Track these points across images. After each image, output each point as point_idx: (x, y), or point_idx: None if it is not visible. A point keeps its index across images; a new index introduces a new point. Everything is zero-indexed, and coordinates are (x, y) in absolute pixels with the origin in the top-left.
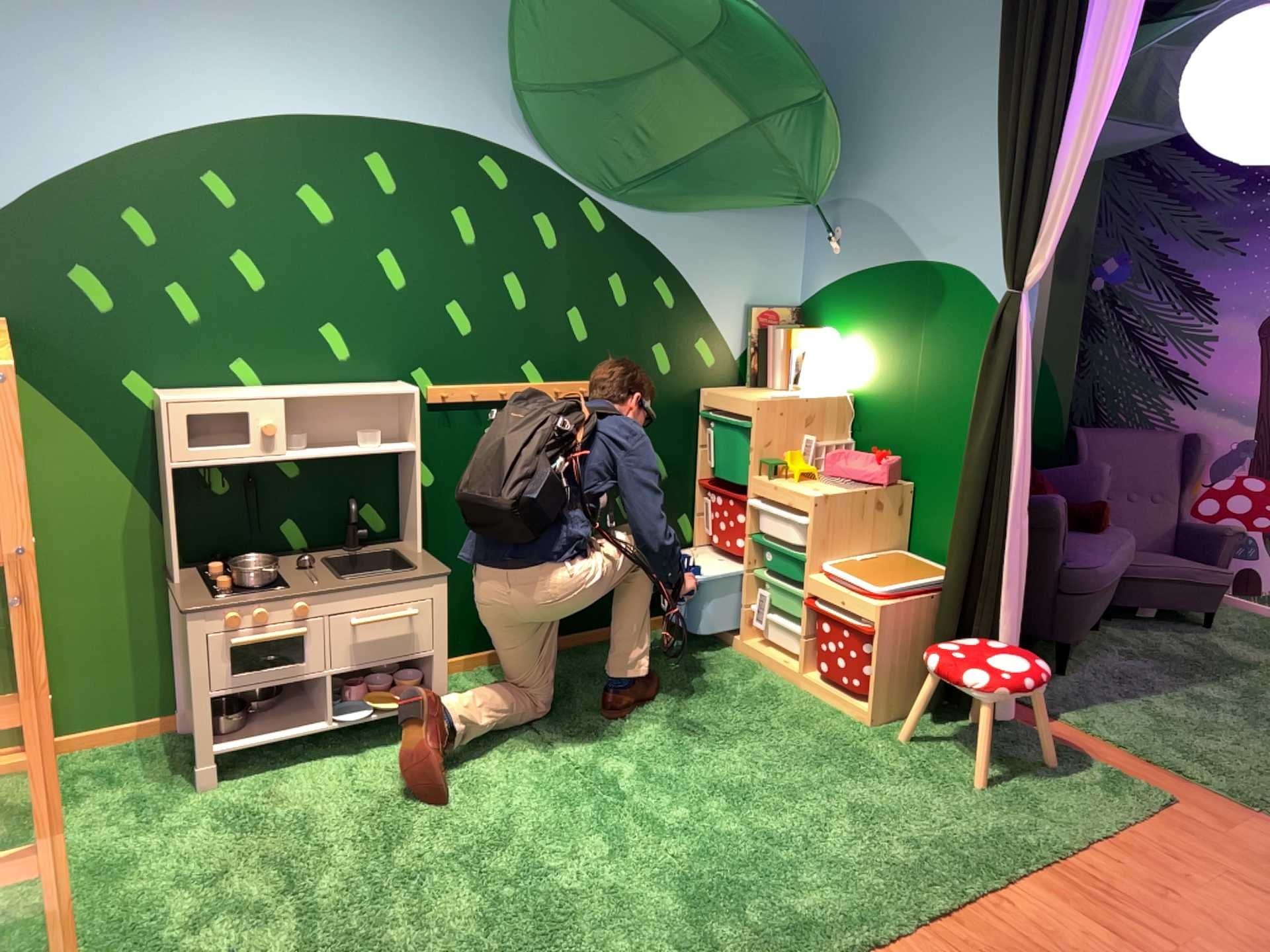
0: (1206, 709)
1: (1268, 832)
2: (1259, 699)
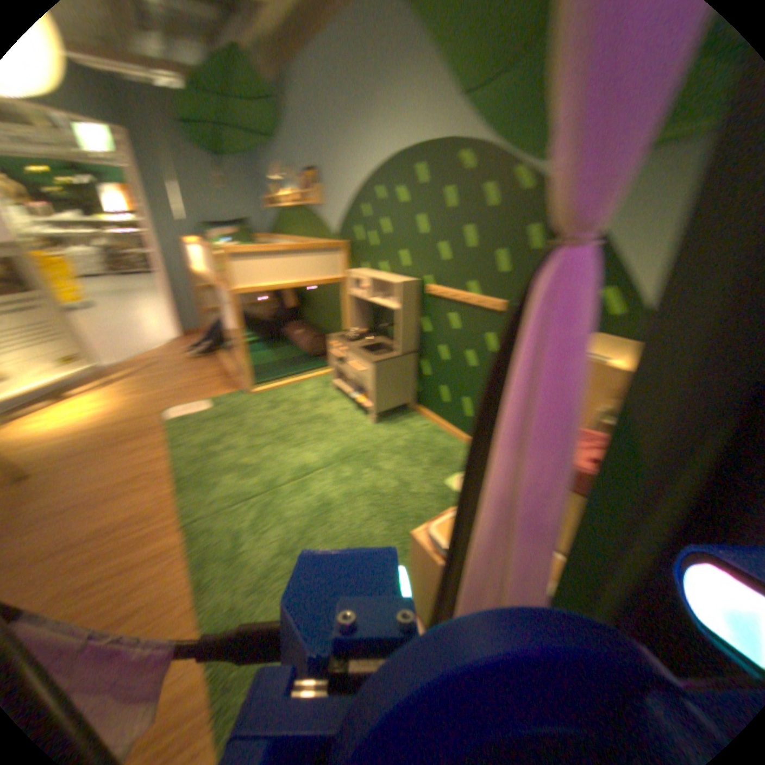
0: None
1: None
2: None
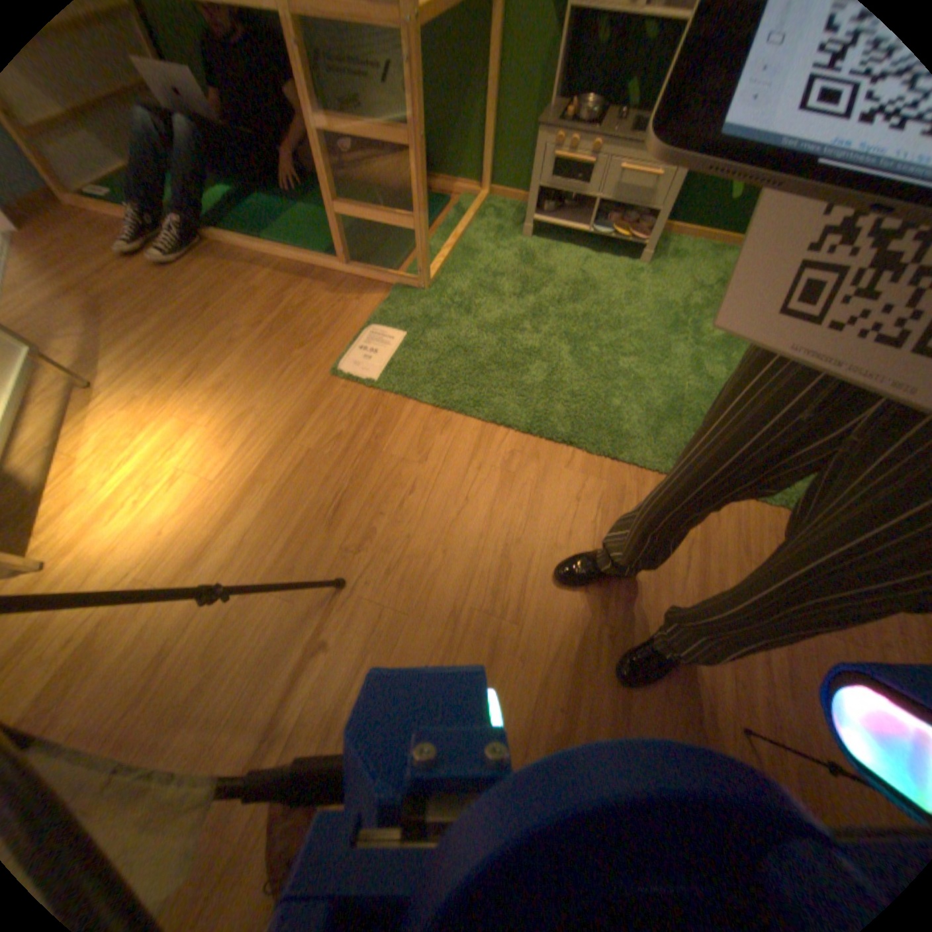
0: None
1: None
2: None
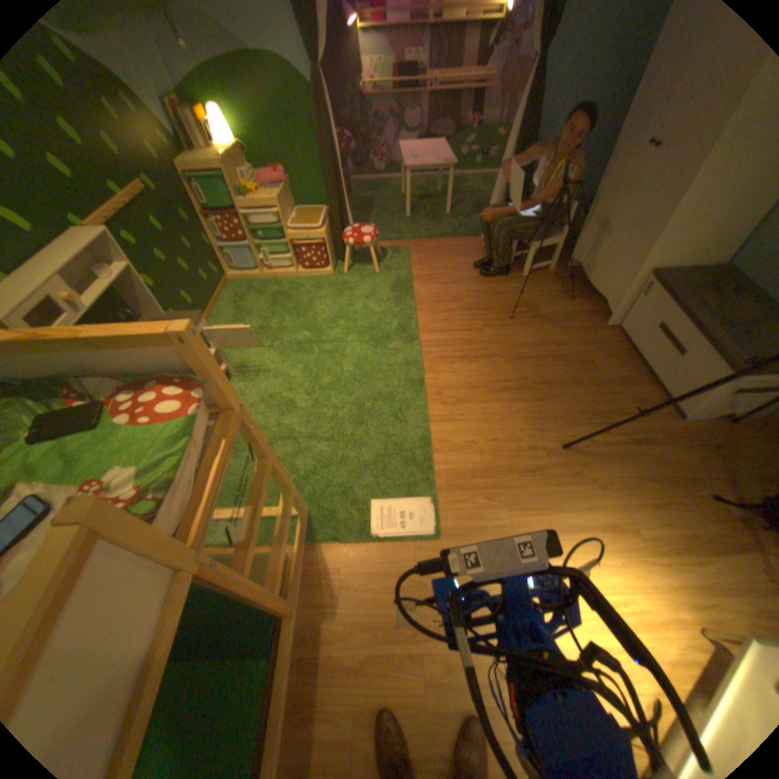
0: (385, 219)
1: (432, 244)
2: (389, 209)
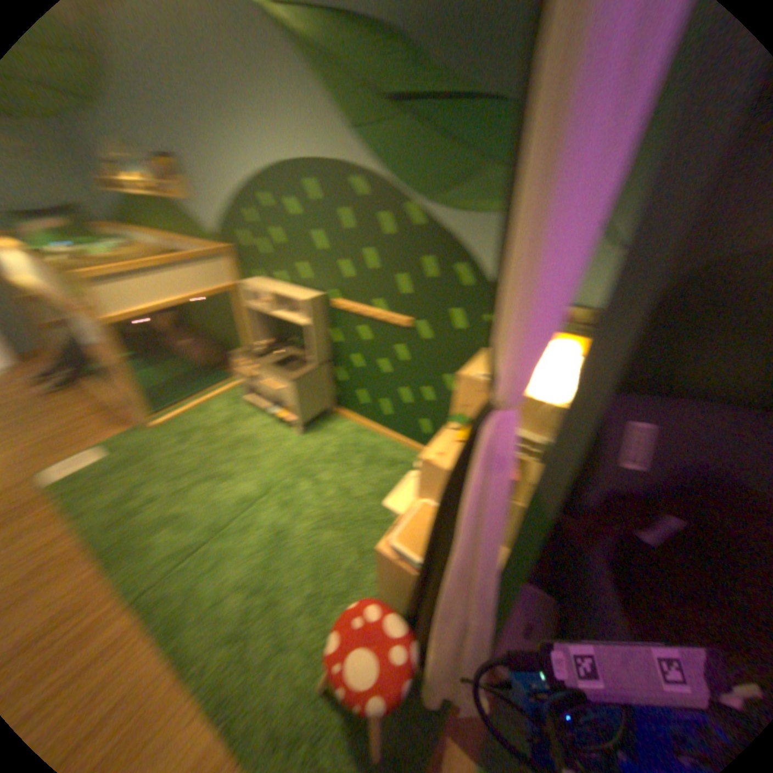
0: None
1: None
2: None
